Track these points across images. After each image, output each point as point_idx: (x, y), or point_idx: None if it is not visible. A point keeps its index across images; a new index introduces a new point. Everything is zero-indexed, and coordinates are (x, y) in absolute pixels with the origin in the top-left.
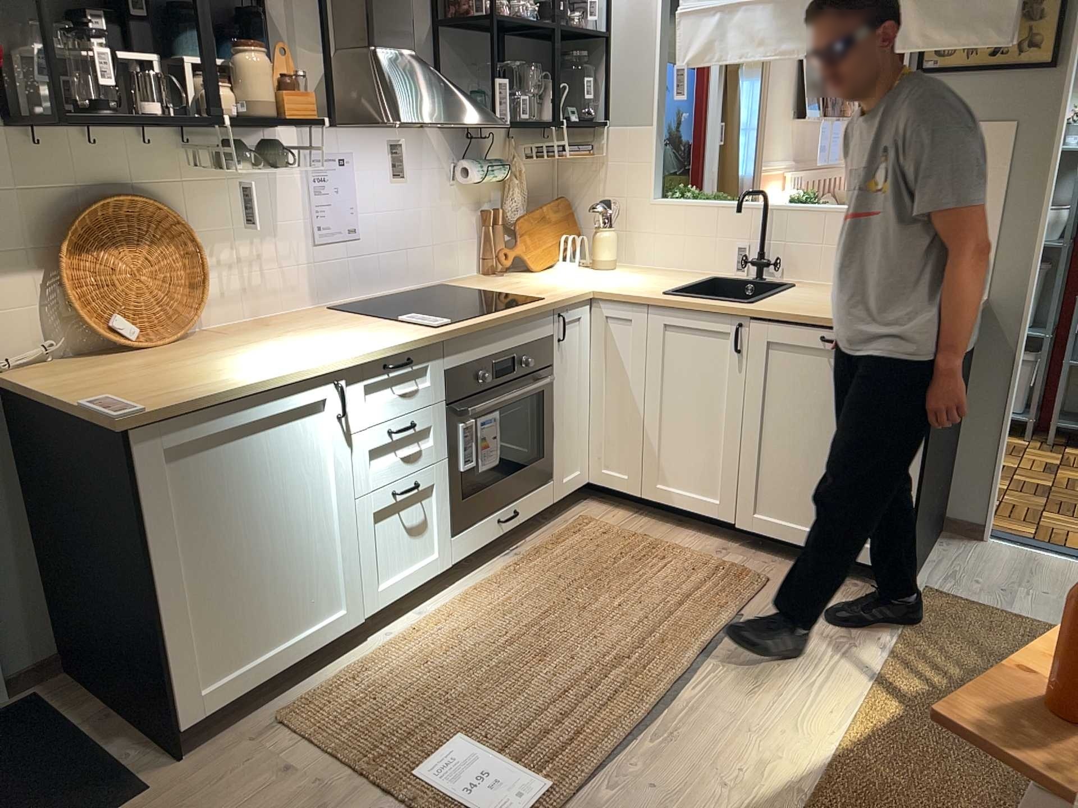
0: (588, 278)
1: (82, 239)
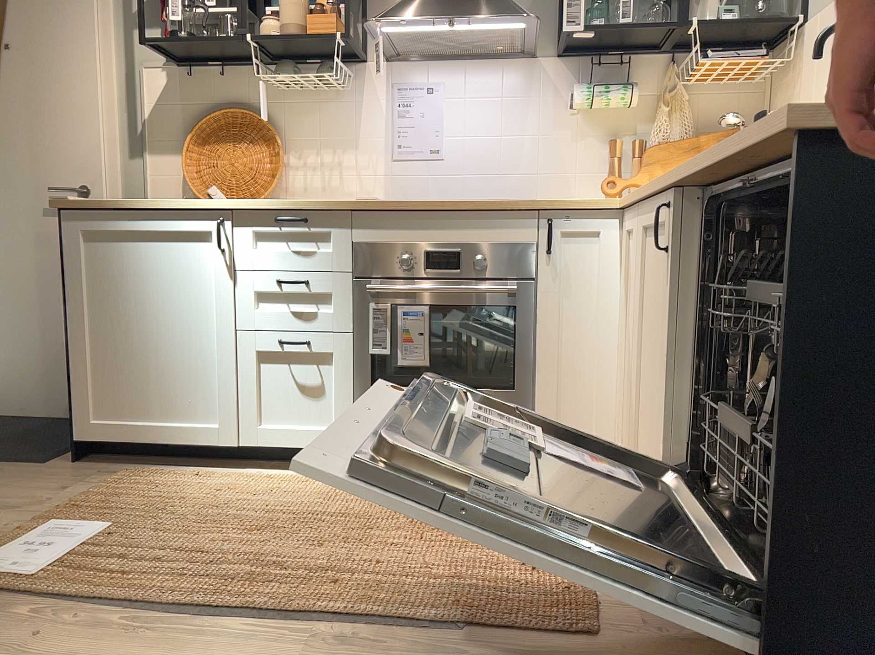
0: None
1: (206, 135)
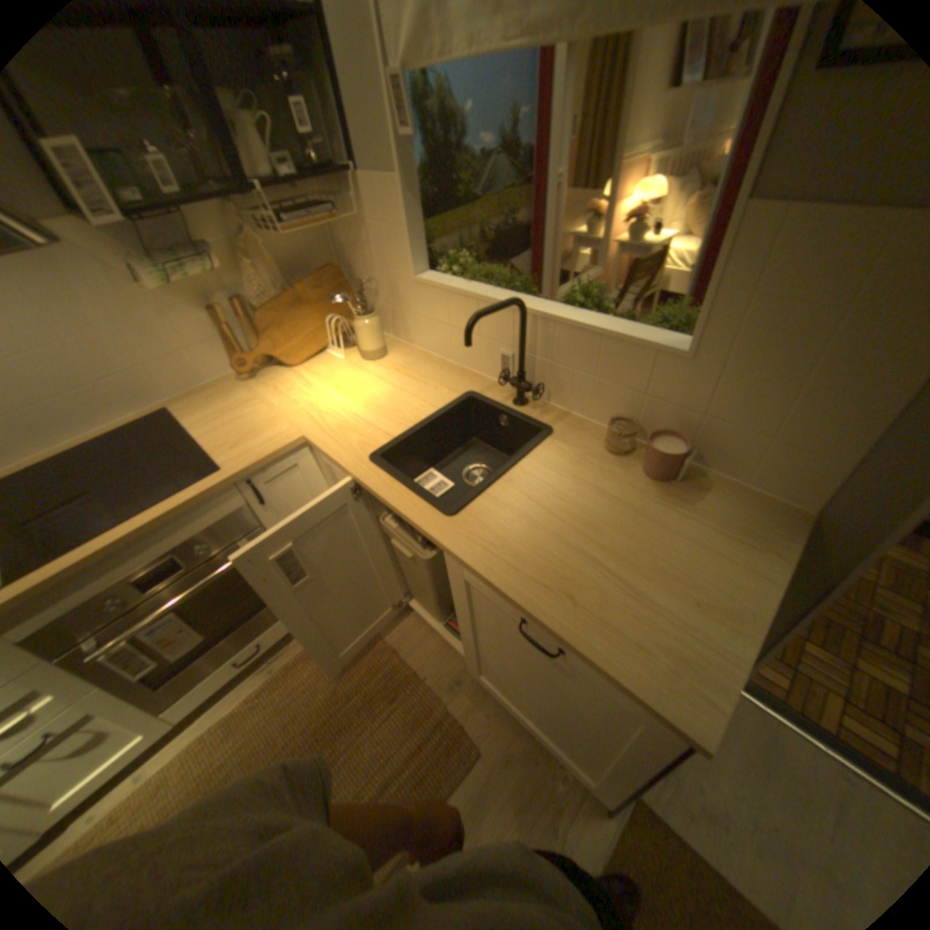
0: (328, 390)
1: None
